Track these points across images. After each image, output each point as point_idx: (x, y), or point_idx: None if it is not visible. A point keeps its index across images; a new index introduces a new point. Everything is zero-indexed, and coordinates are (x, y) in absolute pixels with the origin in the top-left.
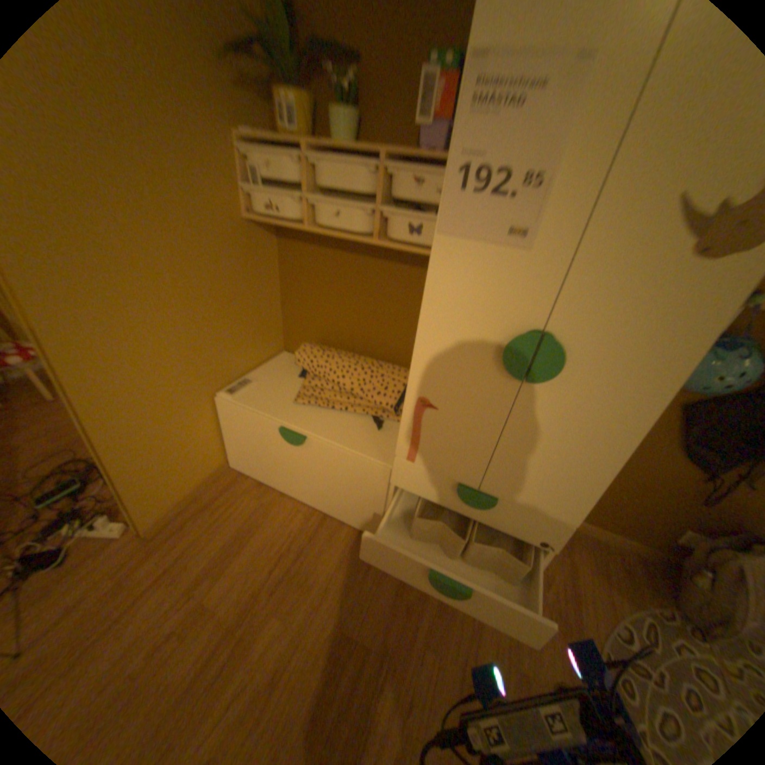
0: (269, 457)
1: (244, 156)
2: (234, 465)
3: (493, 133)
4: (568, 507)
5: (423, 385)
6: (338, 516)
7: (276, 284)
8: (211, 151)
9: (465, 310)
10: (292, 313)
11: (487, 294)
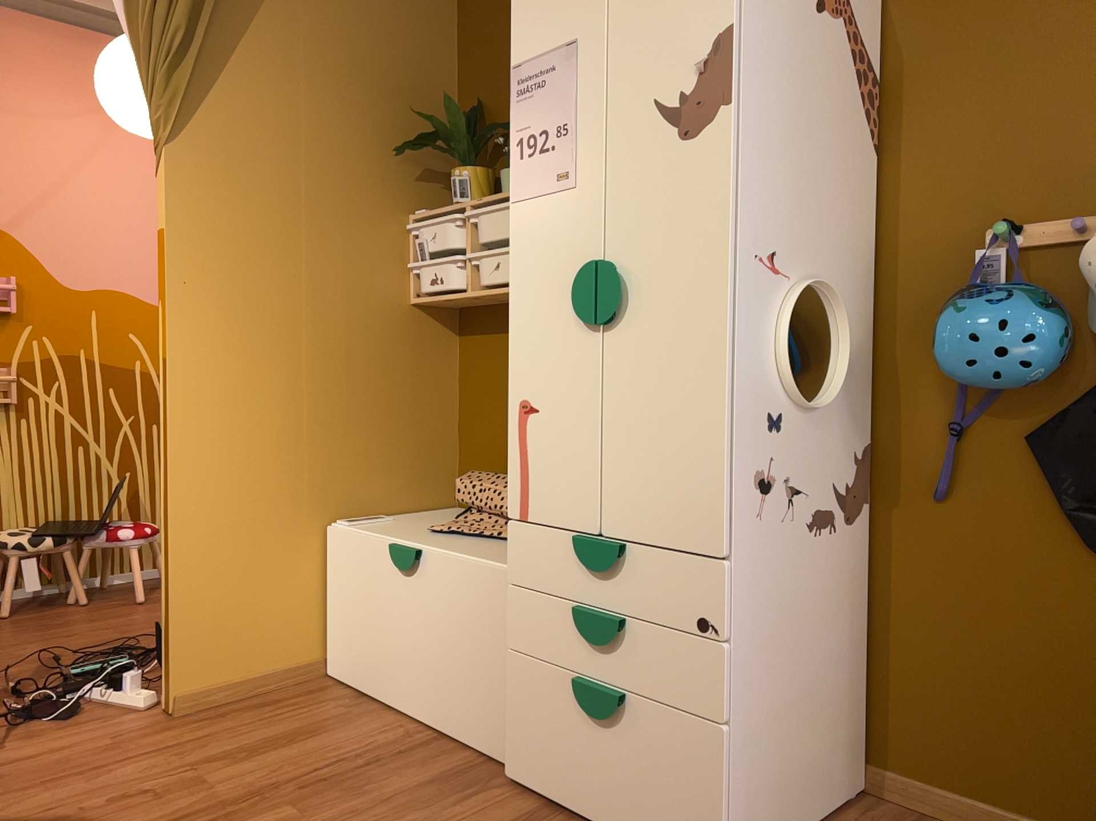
0: (374, 622)
1: (419, 238)
2: (330, 668)
3: (531, 111)
4: (702, 518)
5: (521, 382)
6: (457, 730)
7: (450, 397)
8: (380, 232)
9: (541, 268)
10: (468, 439)
11: (554, 243)
